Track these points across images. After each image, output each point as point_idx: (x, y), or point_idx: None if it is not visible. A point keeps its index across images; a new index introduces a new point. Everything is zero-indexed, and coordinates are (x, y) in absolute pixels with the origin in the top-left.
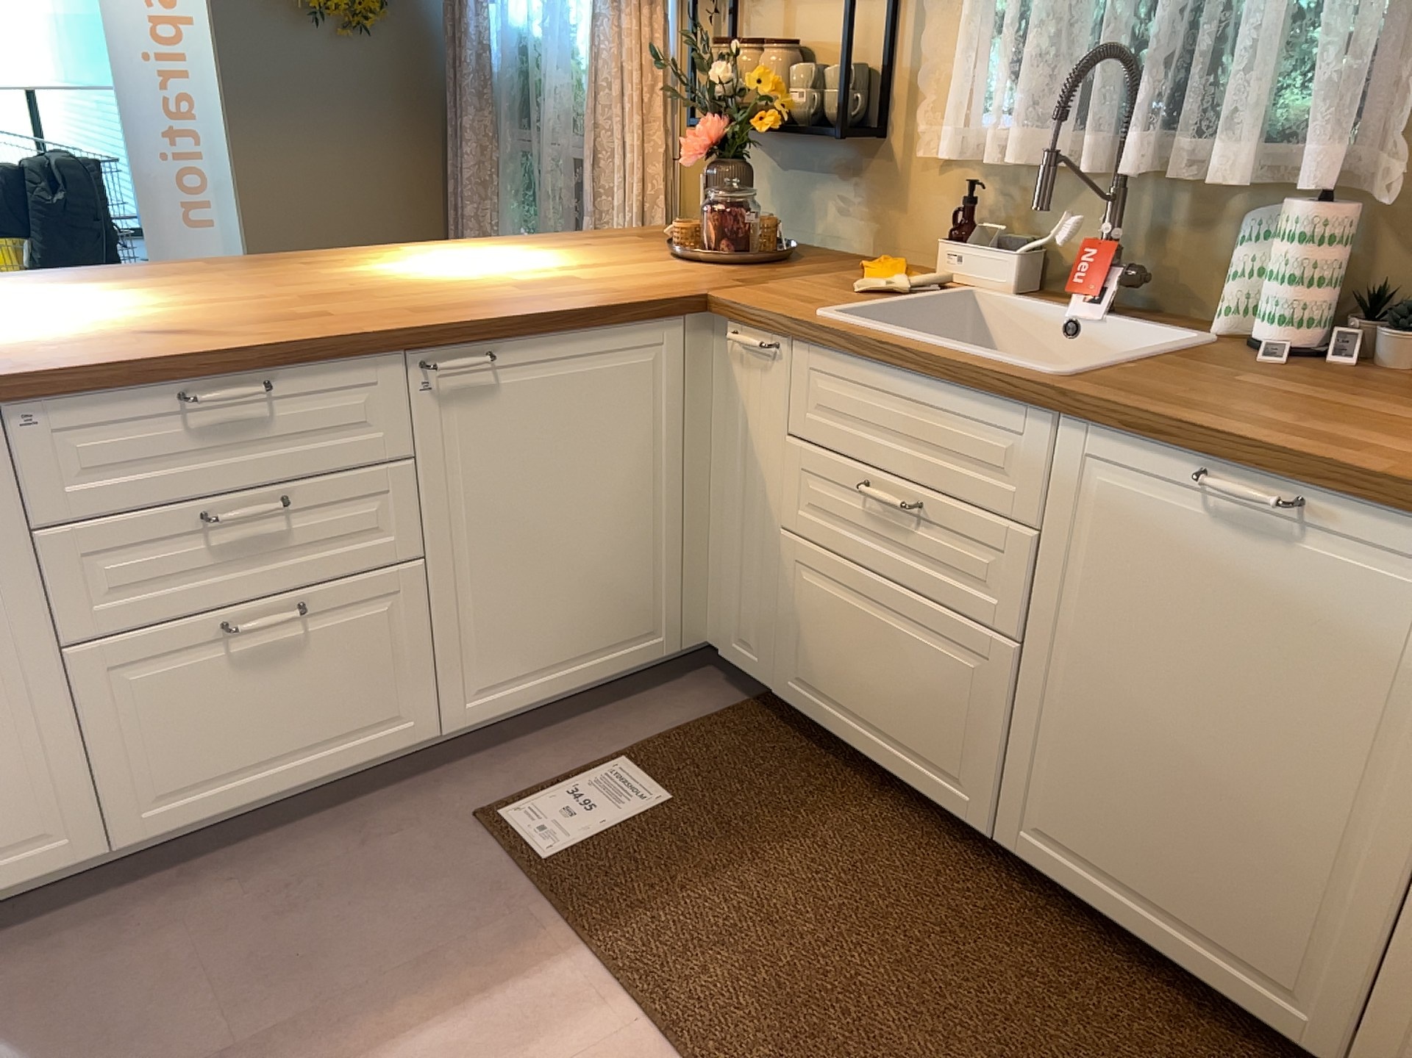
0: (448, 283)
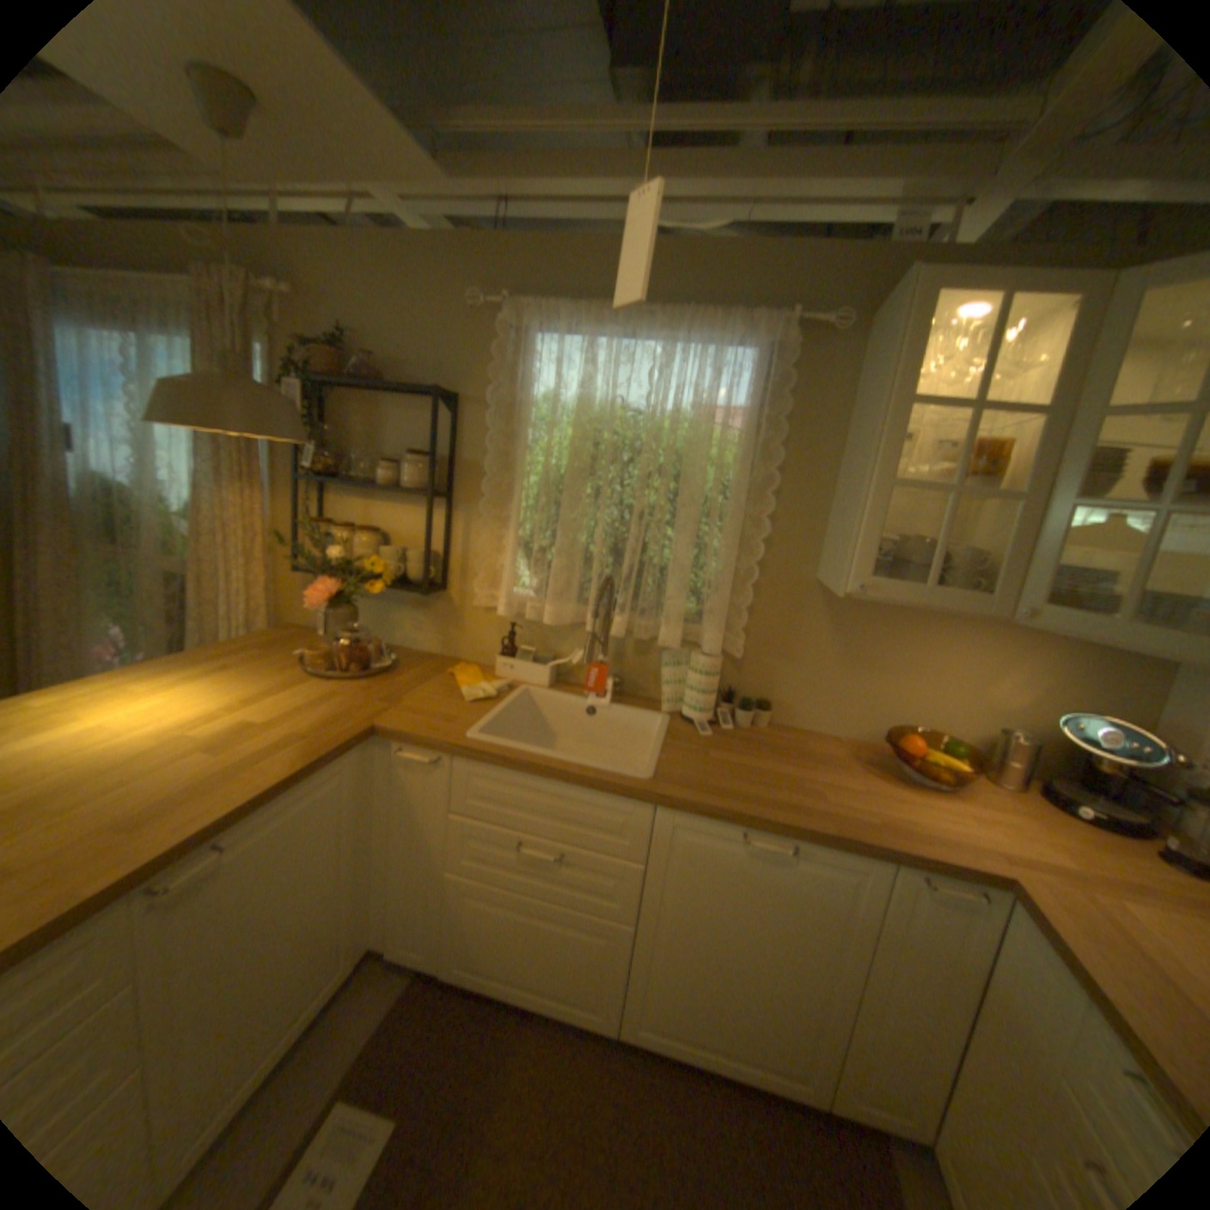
0: (122, 761)
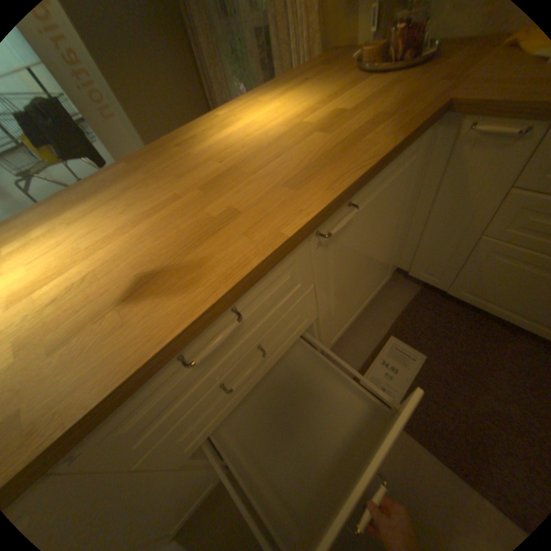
0: (273, 139)
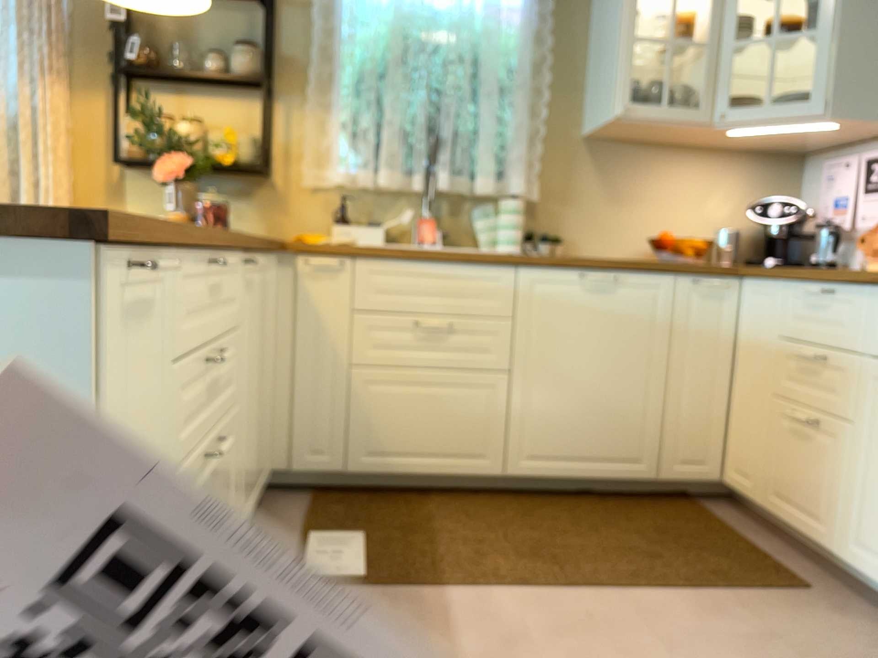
0: None
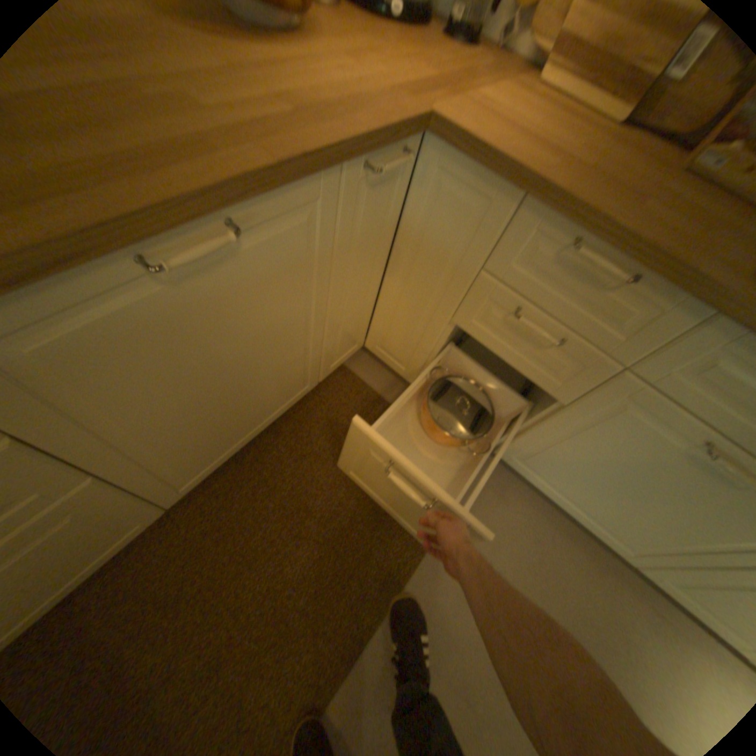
0: None
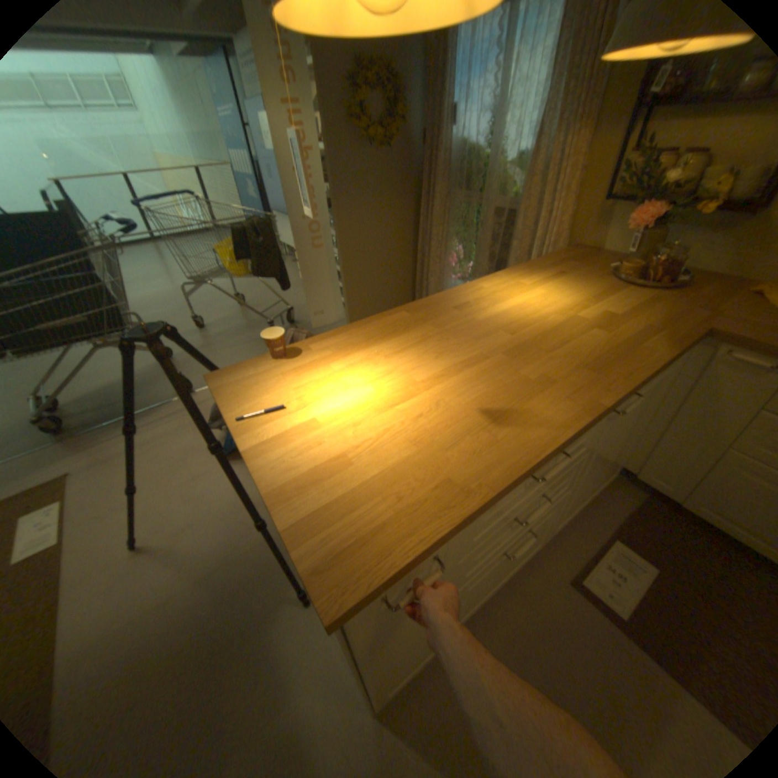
0: (556, 325)
